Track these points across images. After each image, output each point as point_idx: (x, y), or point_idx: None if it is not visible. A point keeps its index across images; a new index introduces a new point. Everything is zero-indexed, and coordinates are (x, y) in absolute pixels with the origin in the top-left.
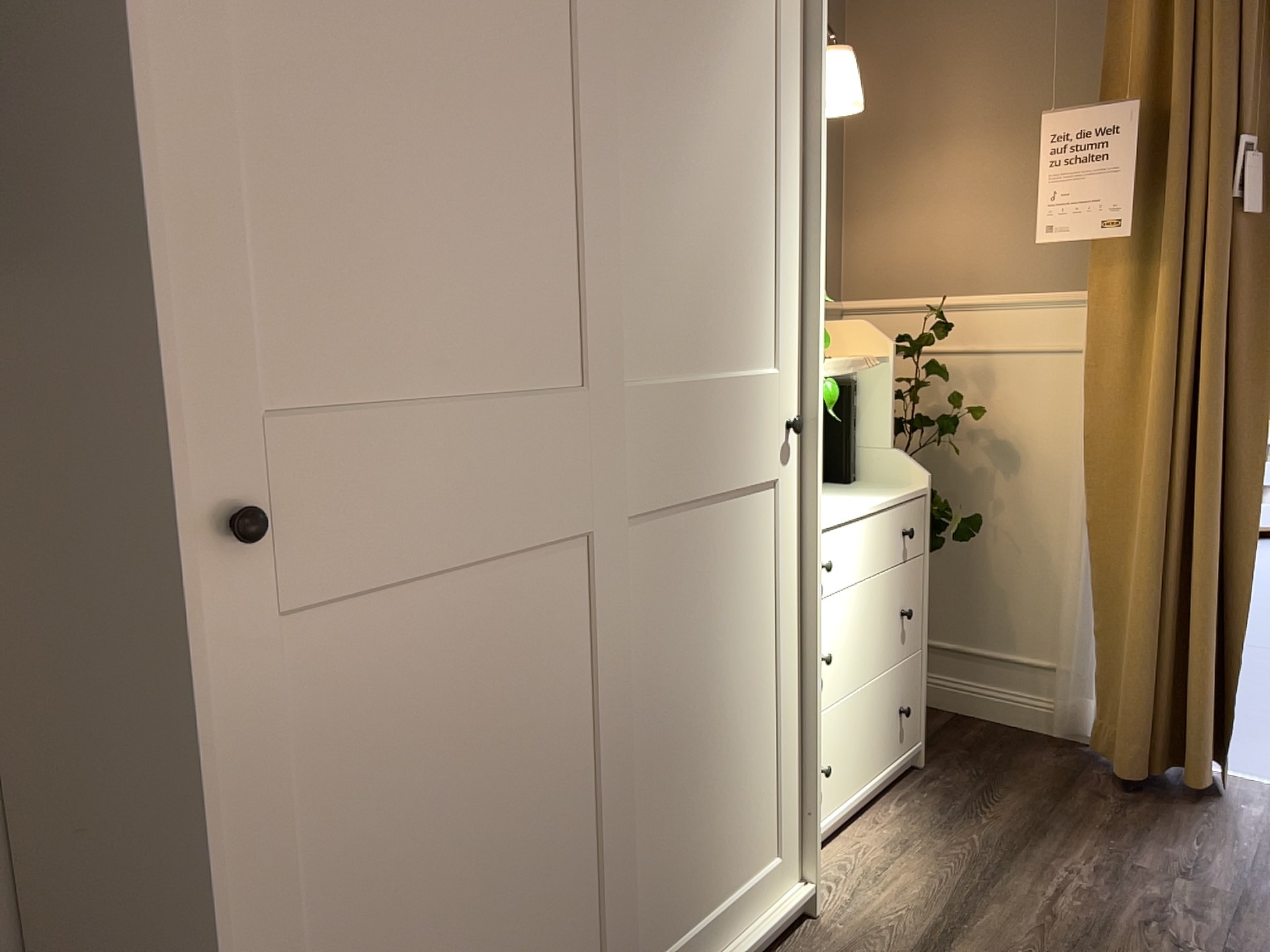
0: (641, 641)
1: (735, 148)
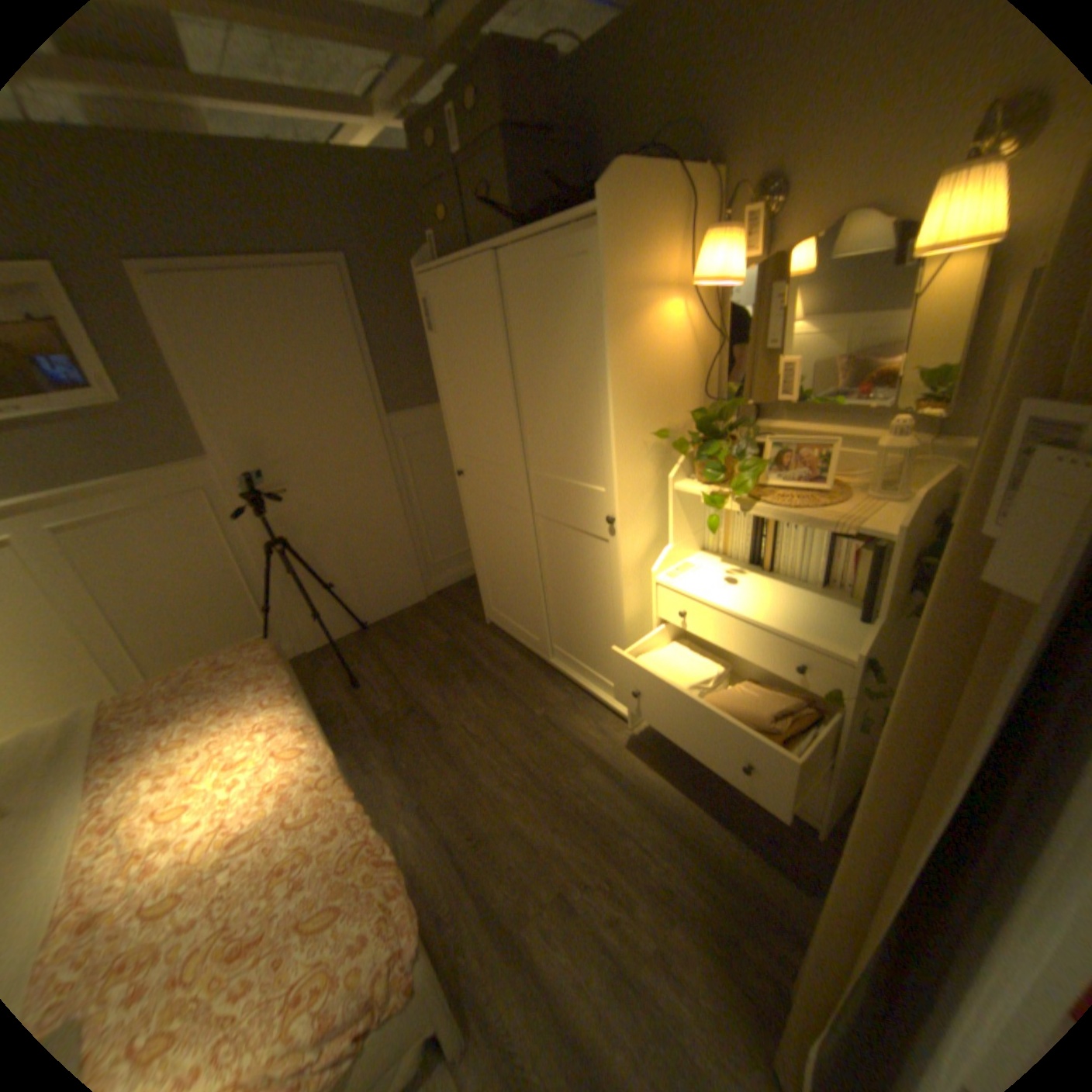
0: (547, 557)
1: (570, 386)
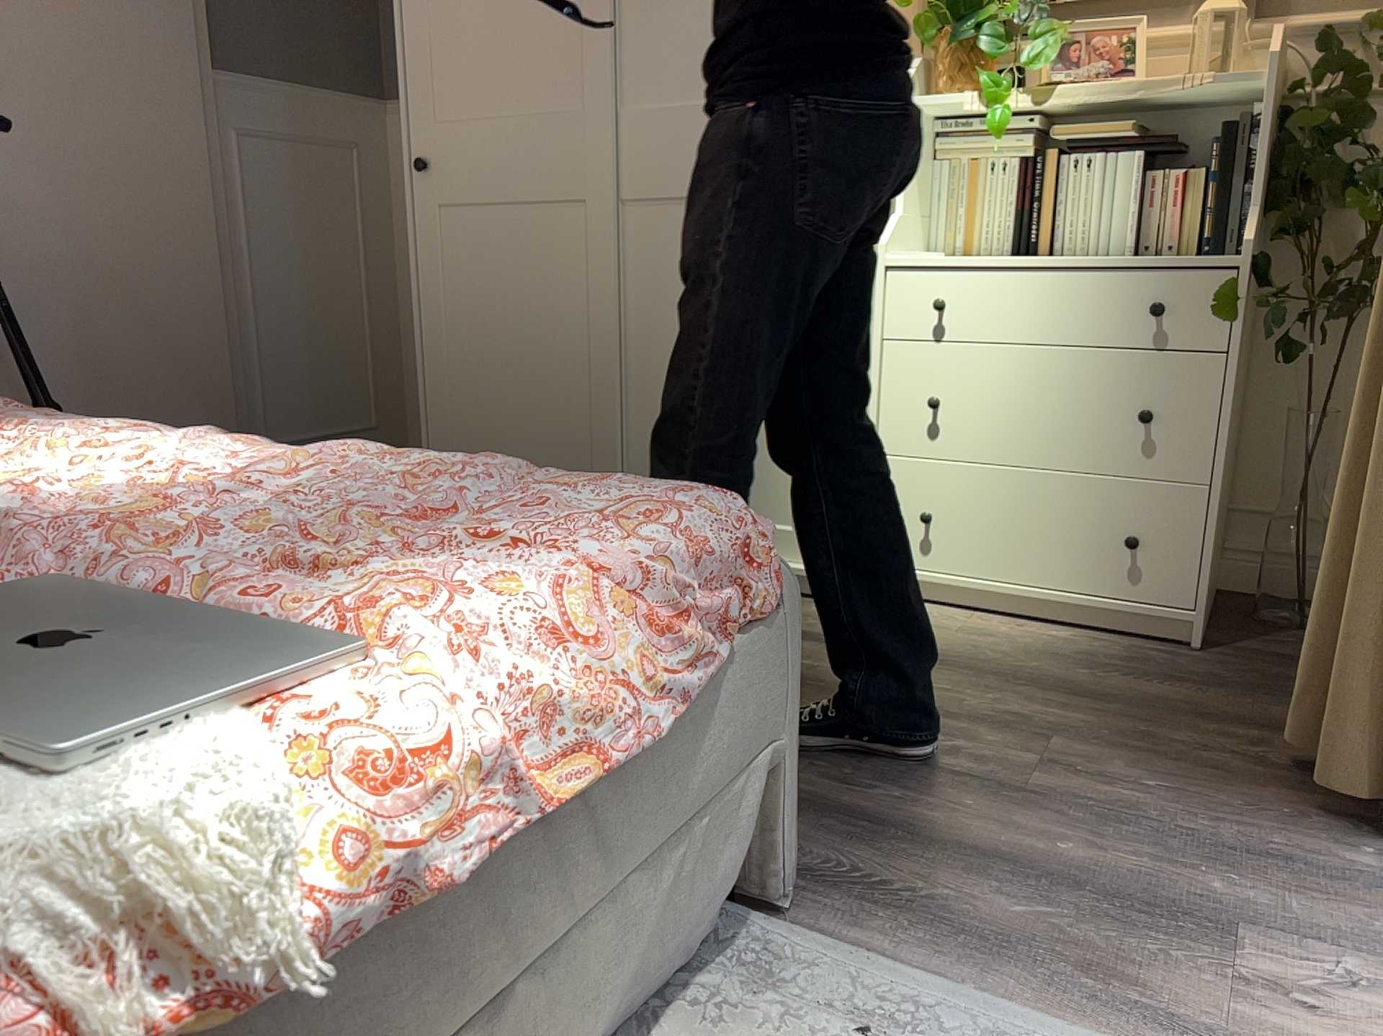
0: (643, 287)
1: None
